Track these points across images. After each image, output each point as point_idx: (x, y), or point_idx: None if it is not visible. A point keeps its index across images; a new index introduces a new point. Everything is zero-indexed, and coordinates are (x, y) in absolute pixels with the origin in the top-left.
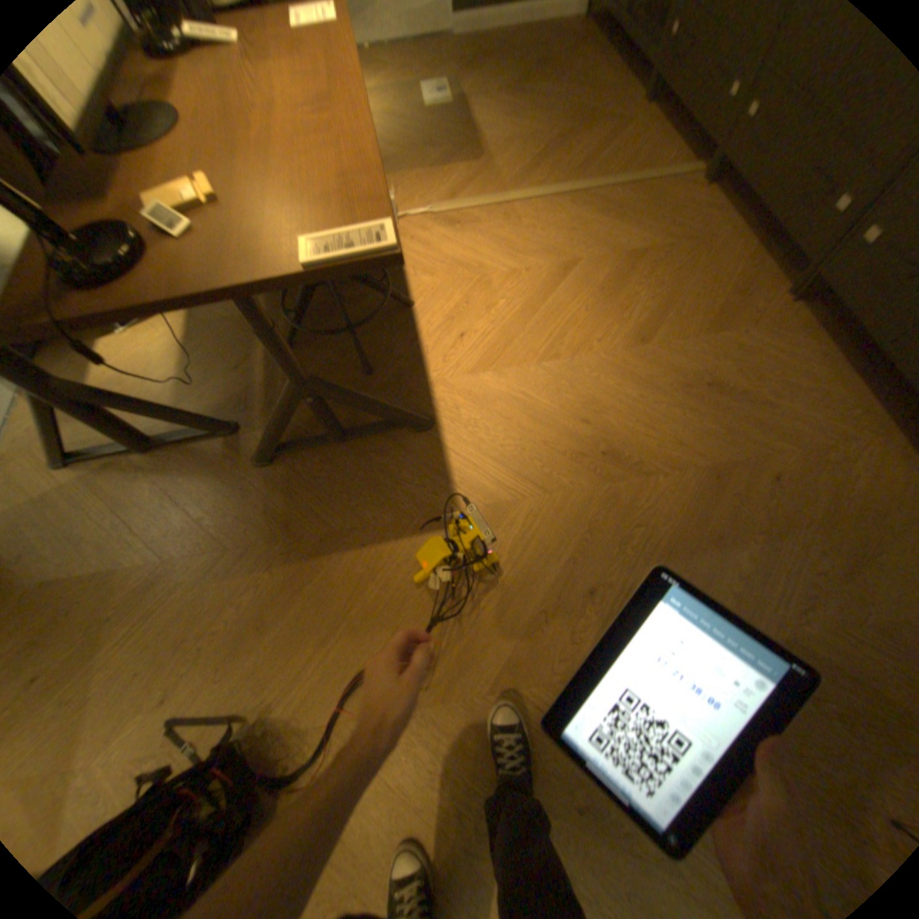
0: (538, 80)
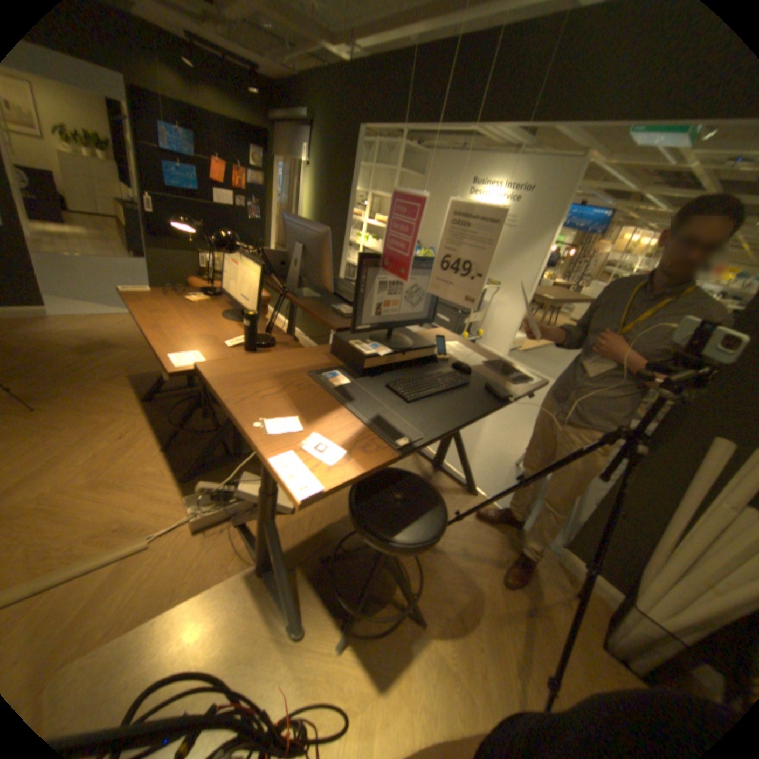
0: None
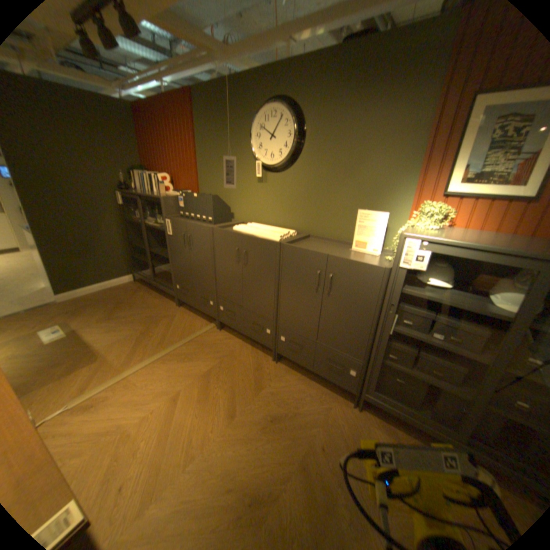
0: (119, 310)
